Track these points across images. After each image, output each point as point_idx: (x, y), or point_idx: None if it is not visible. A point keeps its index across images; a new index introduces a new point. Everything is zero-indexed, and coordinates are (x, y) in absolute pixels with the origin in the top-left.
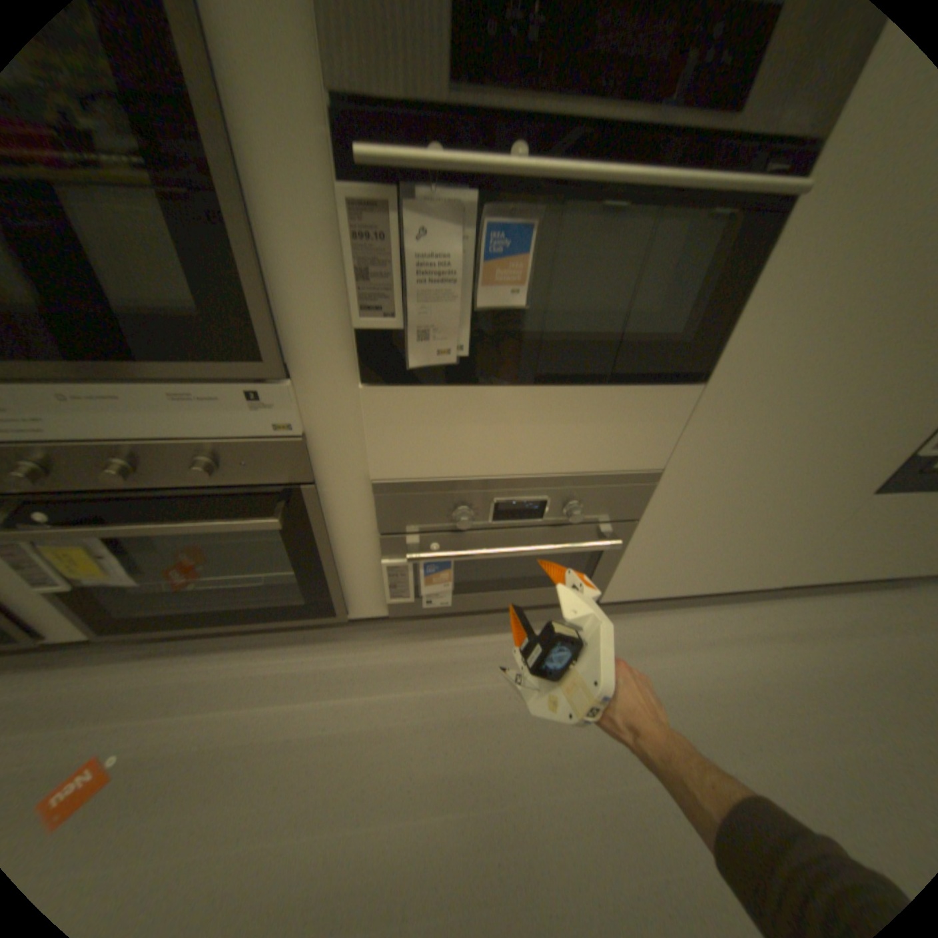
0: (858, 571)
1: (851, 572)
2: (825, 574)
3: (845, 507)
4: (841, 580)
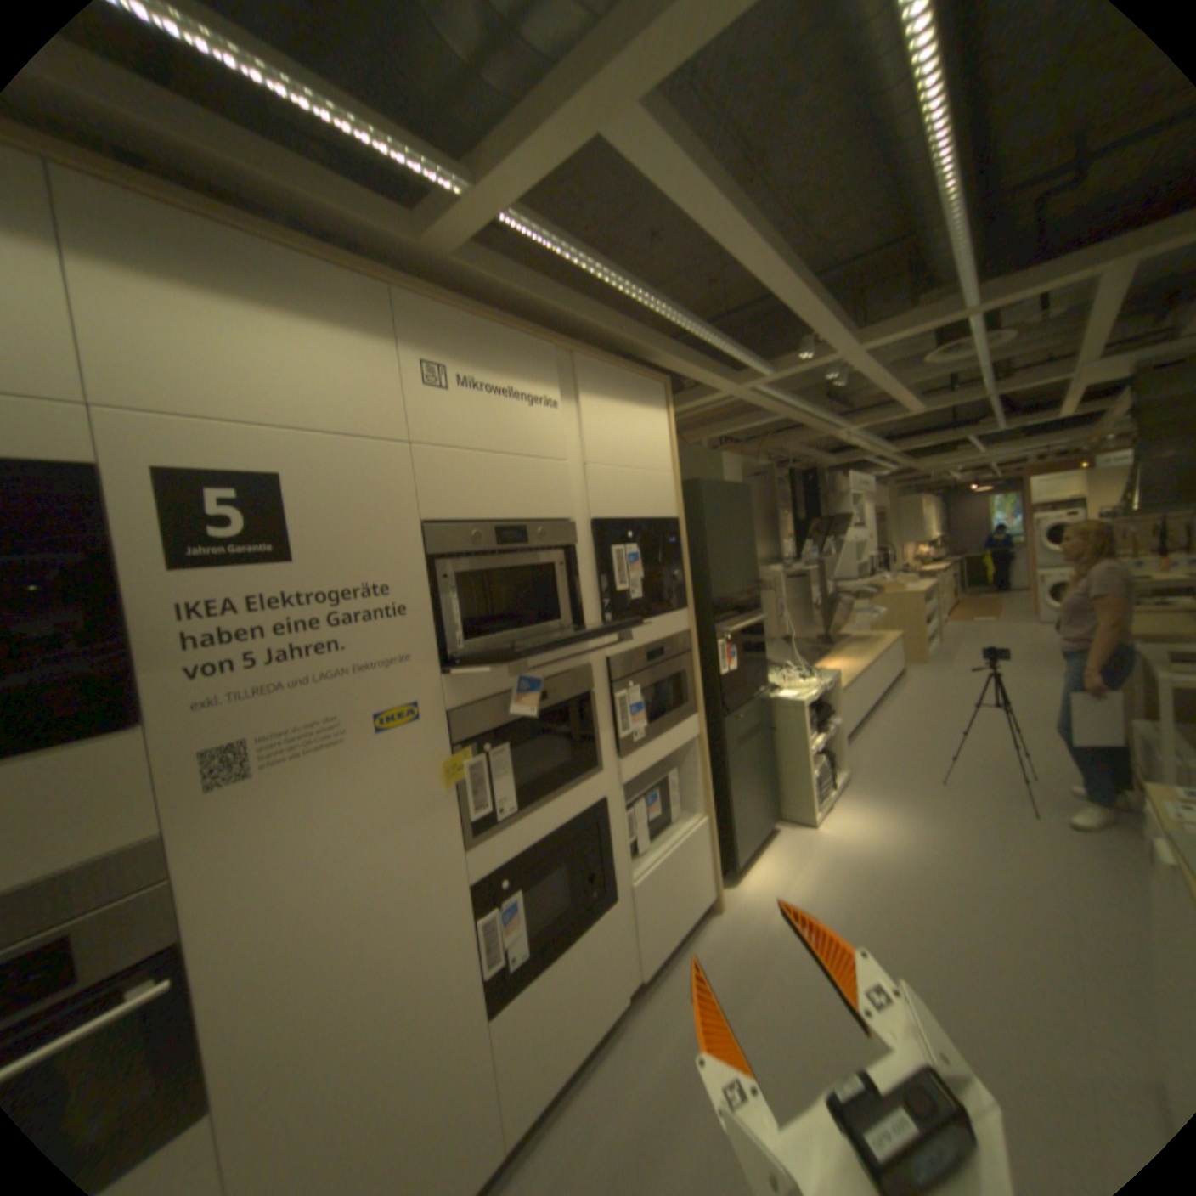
0: (557, 1073)
1: (551, 1079)
2: (530, 1105)
3: (473, 1053)
4: (553, 1093)
